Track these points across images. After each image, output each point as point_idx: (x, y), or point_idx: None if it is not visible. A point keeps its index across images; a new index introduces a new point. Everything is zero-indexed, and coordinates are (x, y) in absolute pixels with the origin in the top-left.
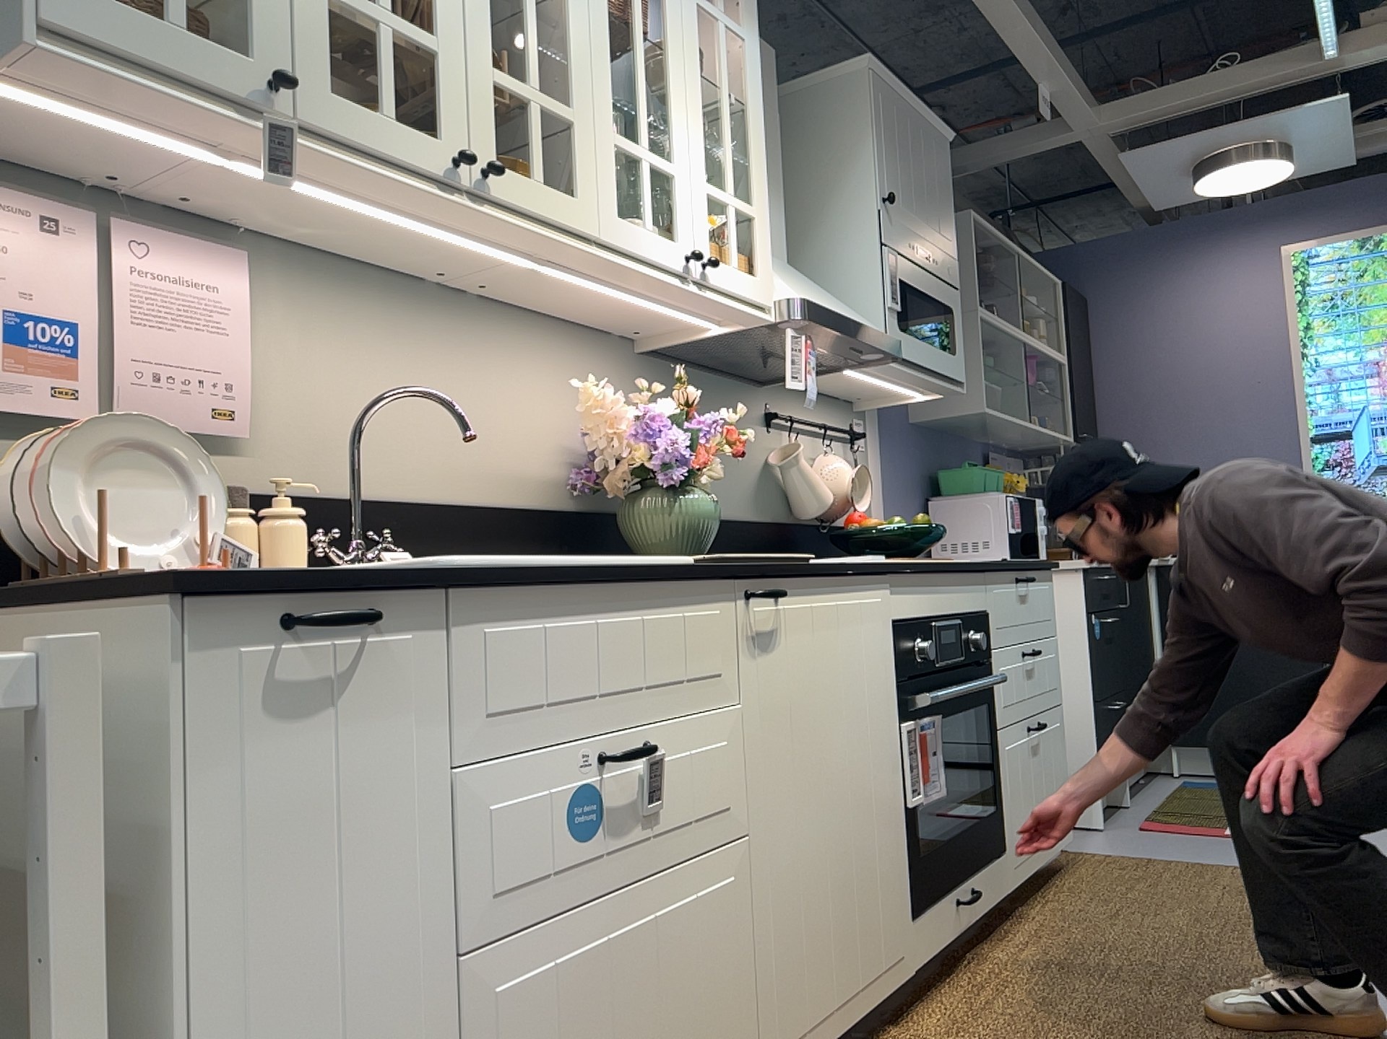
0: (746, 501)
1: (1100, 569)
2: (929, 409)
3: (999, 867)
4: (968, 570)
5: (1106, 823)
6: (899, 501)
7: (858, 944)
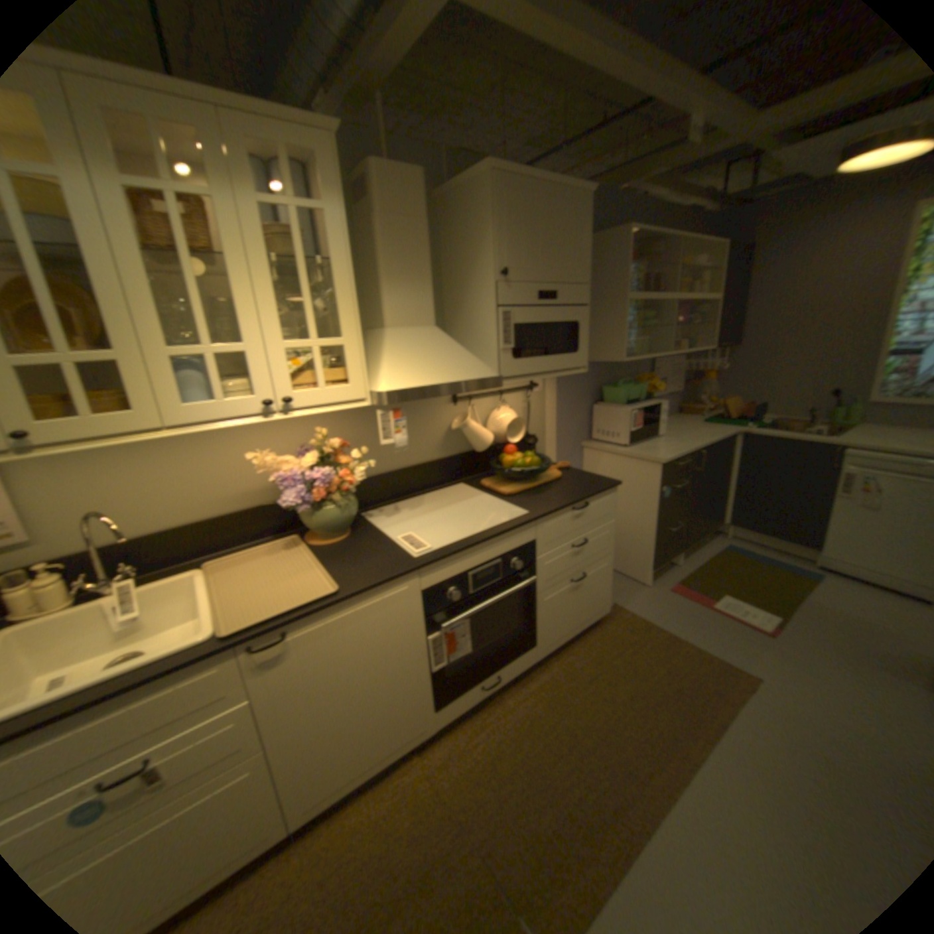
0: (434, 451)
1: (680, 457)
2: (595, 354)
3: (528, 656)
4: (510, 532)
5: (657, 581)
6: (568, 411)
7: (381, 745)
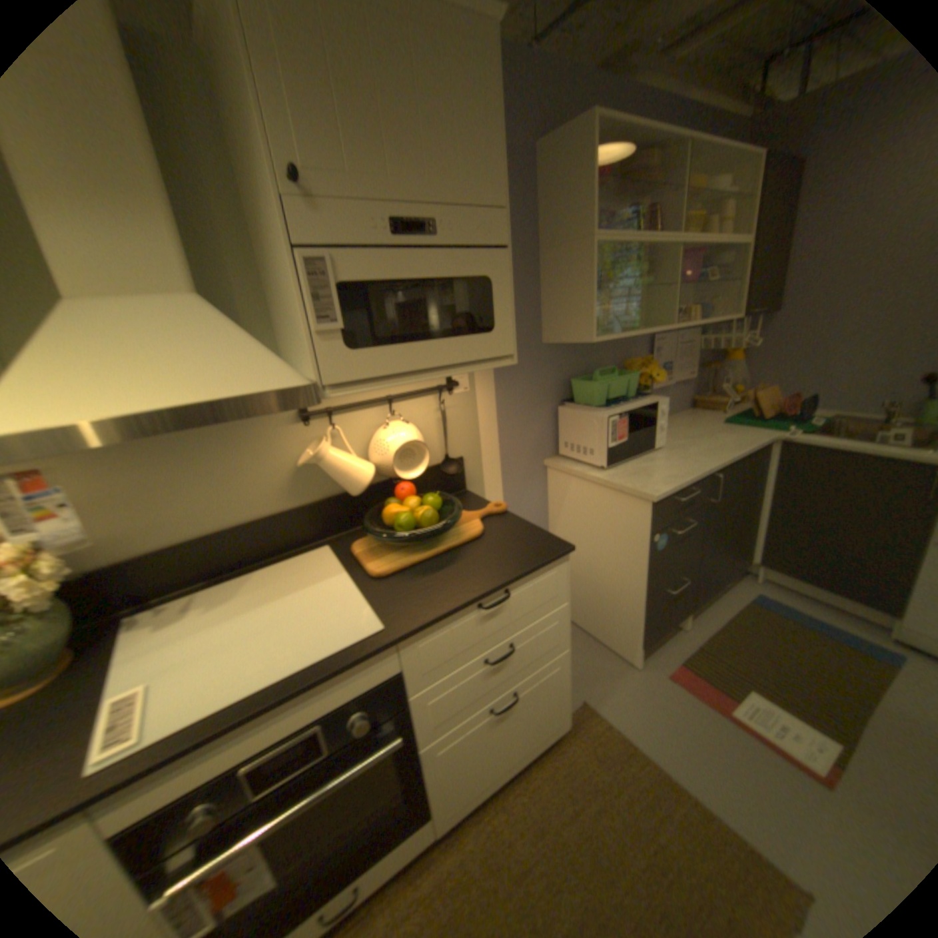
0: (269, 498)
1: (680, 489)
2: (553, 332)
3: (411, 840)
4: (325, 680)
5: (650, 659)
6: (515, 418)
7: None
